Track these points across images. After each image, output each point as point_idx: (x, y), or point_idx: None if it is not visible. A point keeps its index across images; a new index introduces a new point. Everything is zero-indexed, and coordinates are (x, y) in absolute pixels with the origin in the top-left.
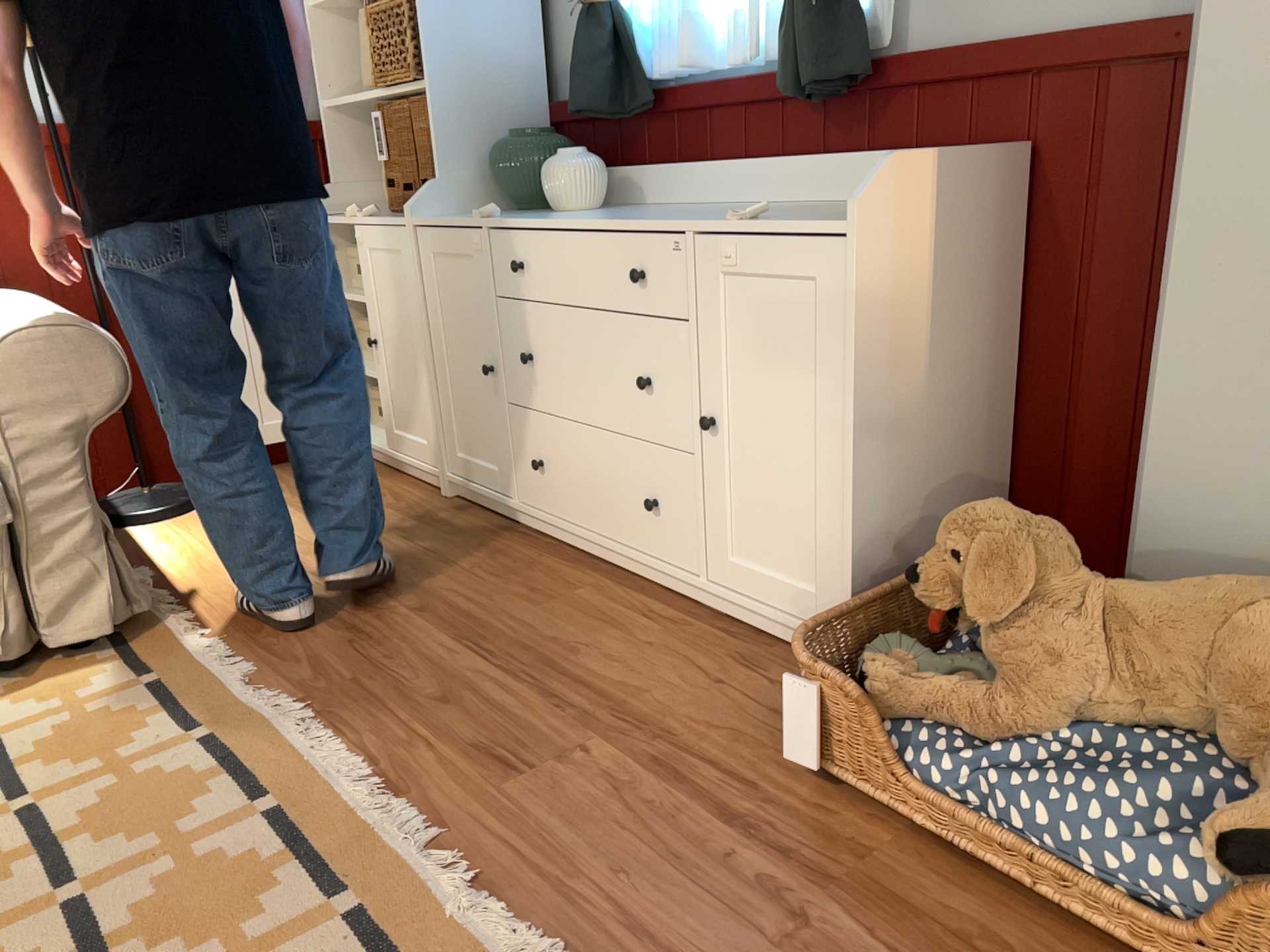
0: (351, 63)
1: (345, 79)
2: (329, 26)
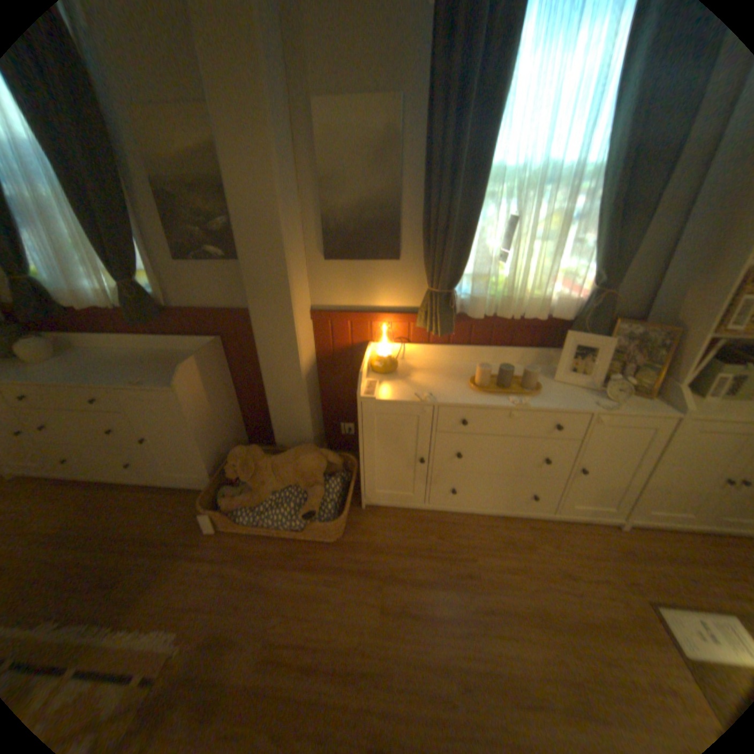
0: None
1: None
2: None
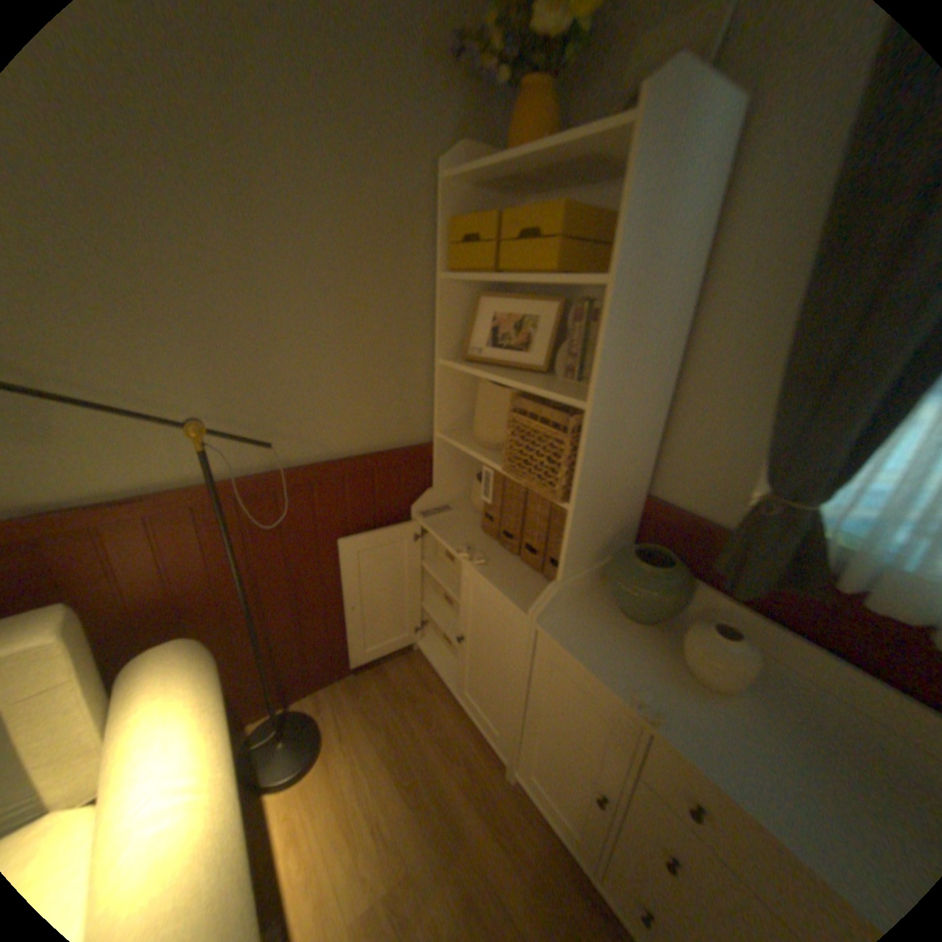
0: (462, 399)
1: (456, 411)
2: (451, 374)
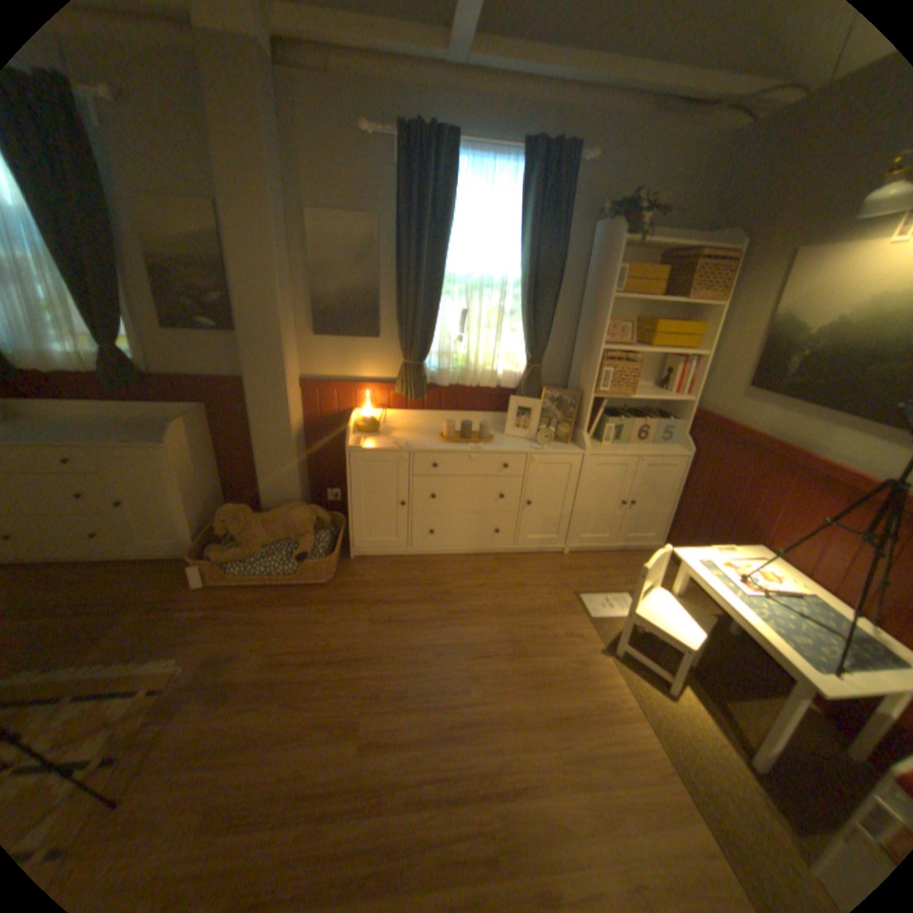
0: None
1: None
2: None
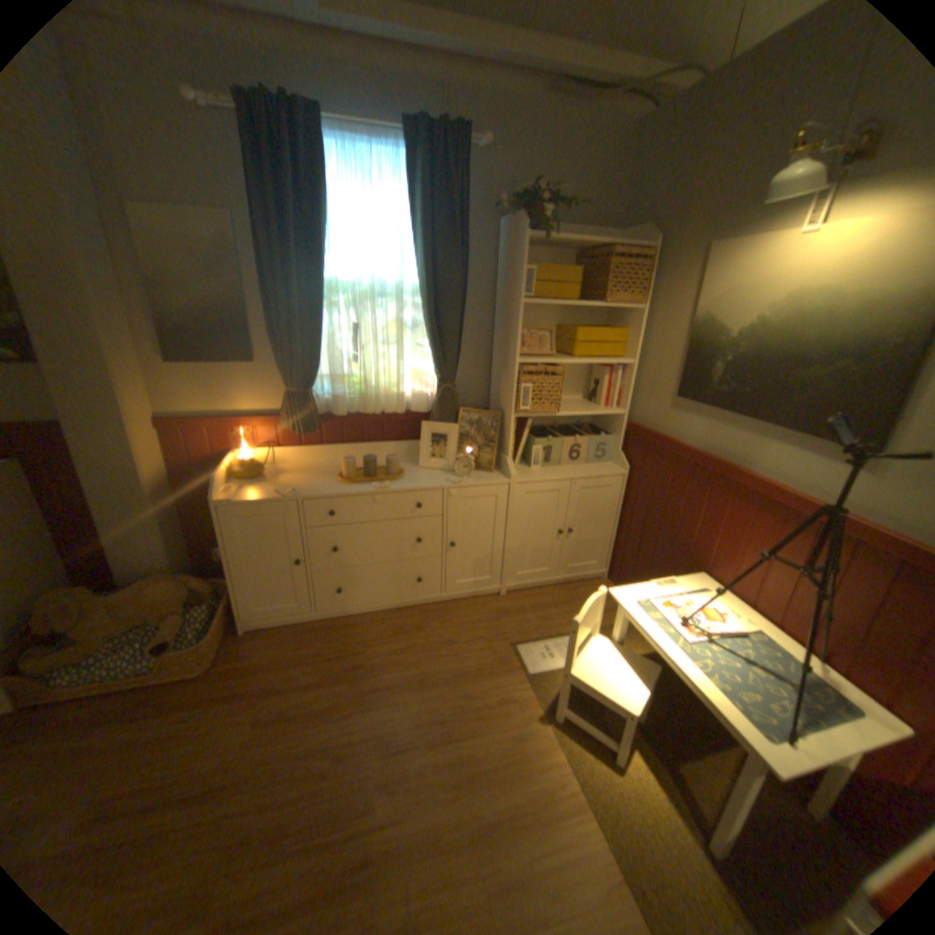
0: None
1: None
2: None
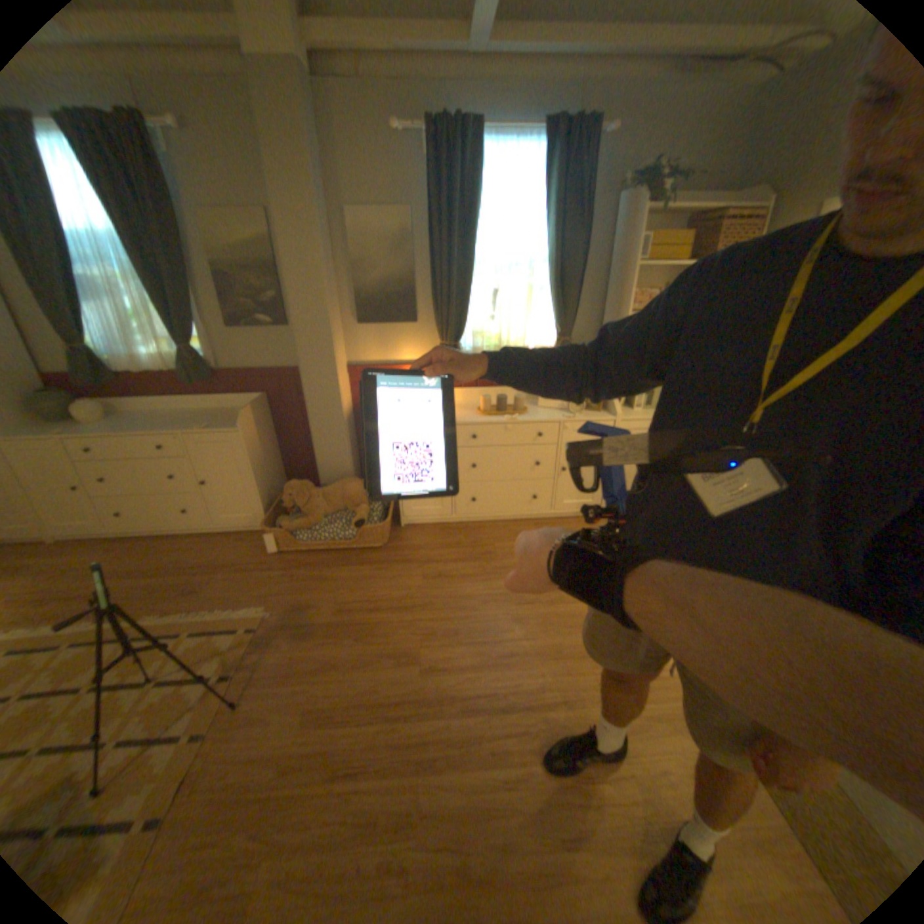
0: None
1: None
2: None
